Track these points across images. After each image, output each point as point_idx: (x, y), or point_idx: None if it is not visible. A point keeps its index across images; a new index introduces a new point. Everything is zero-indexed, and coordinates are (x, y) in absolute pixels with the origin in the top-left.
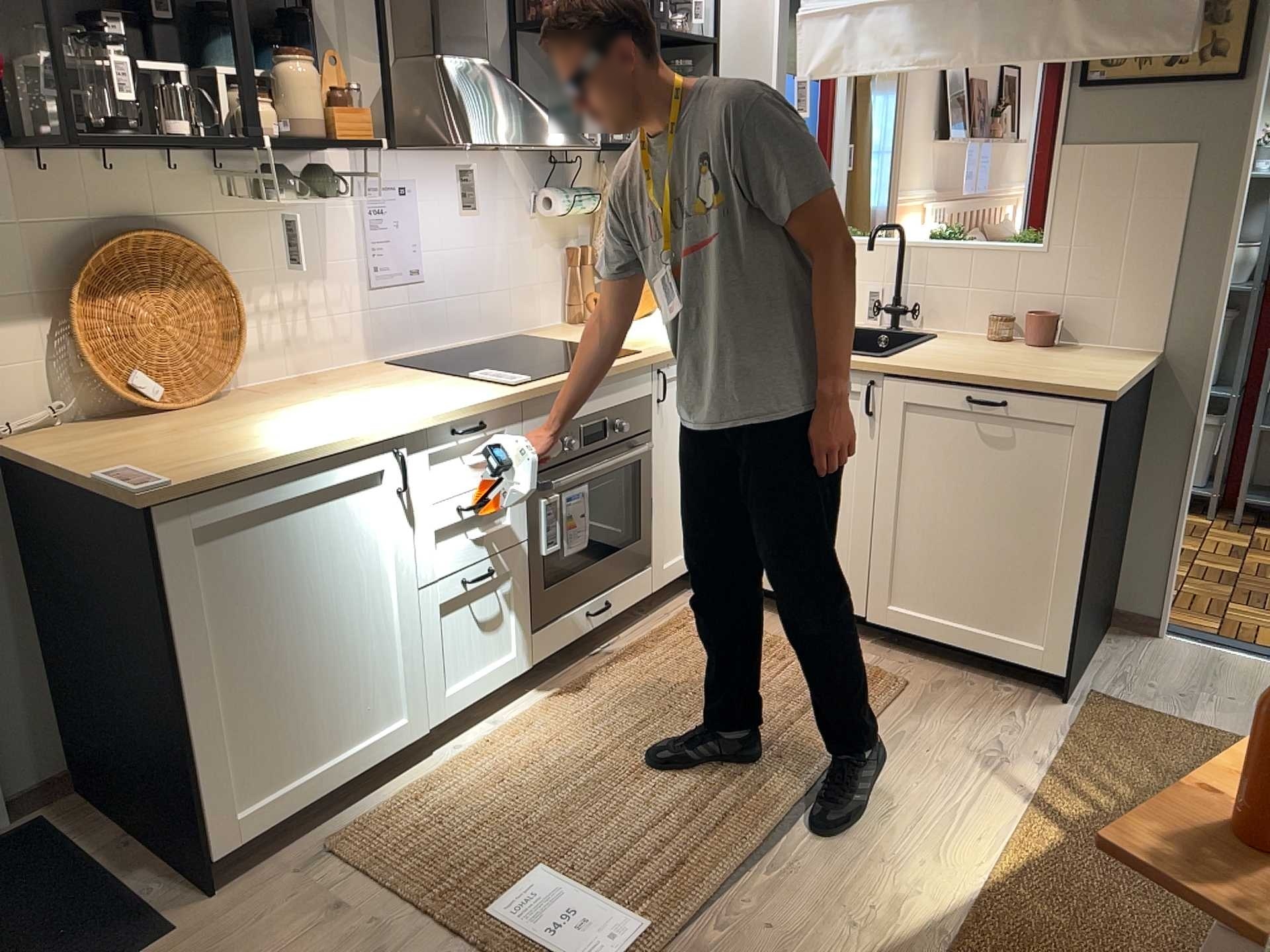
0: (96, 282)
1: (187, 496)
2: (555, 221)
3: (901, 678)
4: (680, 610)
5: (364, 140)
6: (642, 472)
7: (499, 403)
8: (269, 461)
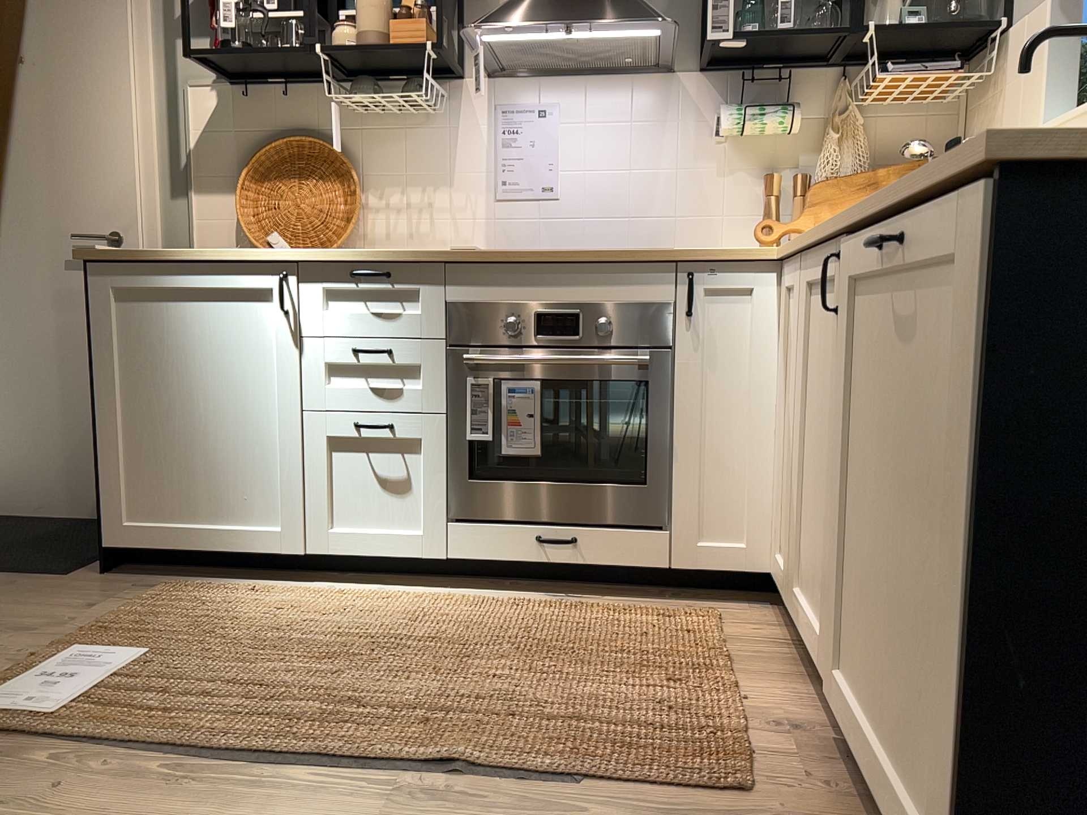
0: (266, 170)
1: (113, 263)
2: (755, 149)
3: (749, 783)
4: (713, 611)
5: (411, 45)
6: (653, 399)
7: (406, 257)
8: (166, 252)
